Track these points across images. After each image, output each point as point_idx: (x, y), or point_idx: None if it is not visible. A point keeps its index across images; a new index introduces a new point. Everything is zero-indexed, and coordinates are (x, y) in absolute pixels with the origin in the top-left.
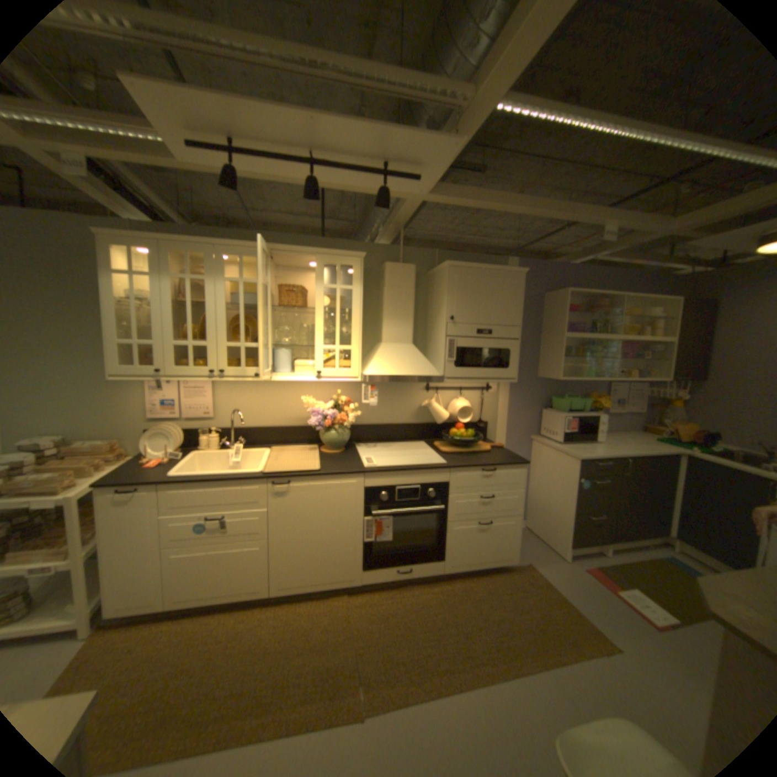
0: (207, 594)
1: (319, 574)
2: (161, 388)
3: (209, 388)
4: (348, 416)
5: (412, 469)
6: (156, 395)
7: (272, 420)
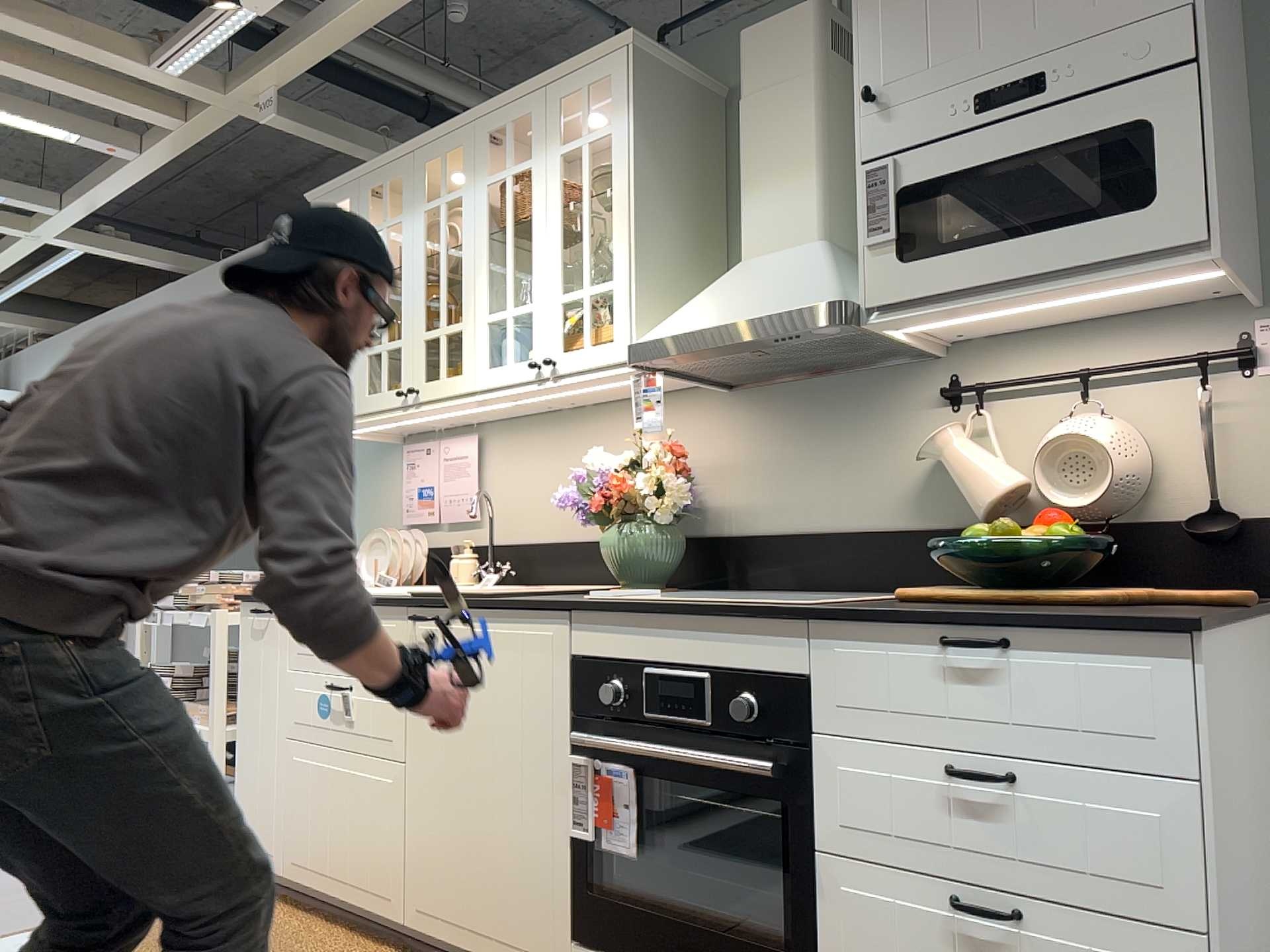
0: (327, 866)
1: (483, 901)
2: (419, 464)
3: (473, 457)
4: (644, 482)
5: (679, 607)
6: (413, 478)
7: (566, 525)
